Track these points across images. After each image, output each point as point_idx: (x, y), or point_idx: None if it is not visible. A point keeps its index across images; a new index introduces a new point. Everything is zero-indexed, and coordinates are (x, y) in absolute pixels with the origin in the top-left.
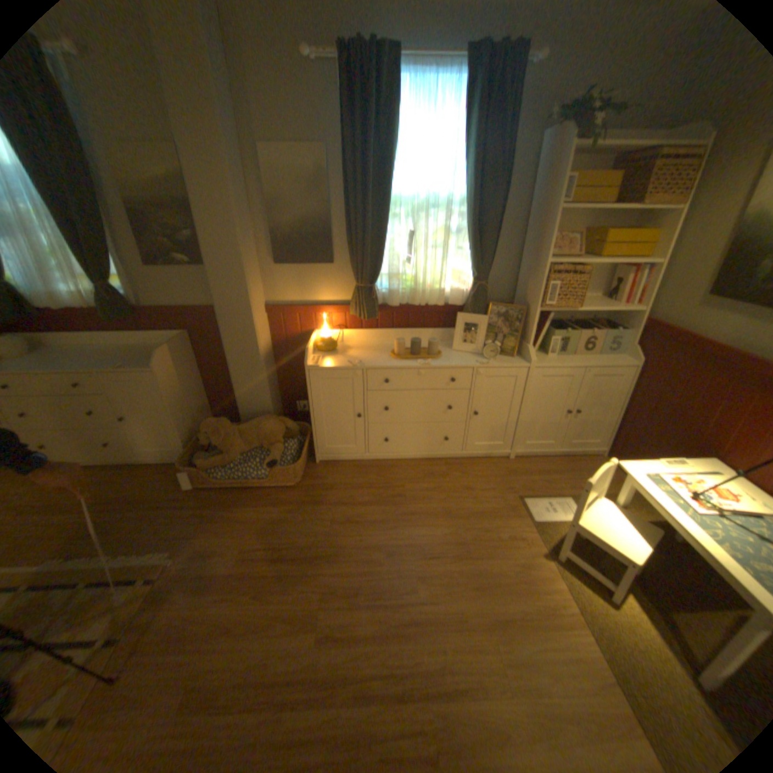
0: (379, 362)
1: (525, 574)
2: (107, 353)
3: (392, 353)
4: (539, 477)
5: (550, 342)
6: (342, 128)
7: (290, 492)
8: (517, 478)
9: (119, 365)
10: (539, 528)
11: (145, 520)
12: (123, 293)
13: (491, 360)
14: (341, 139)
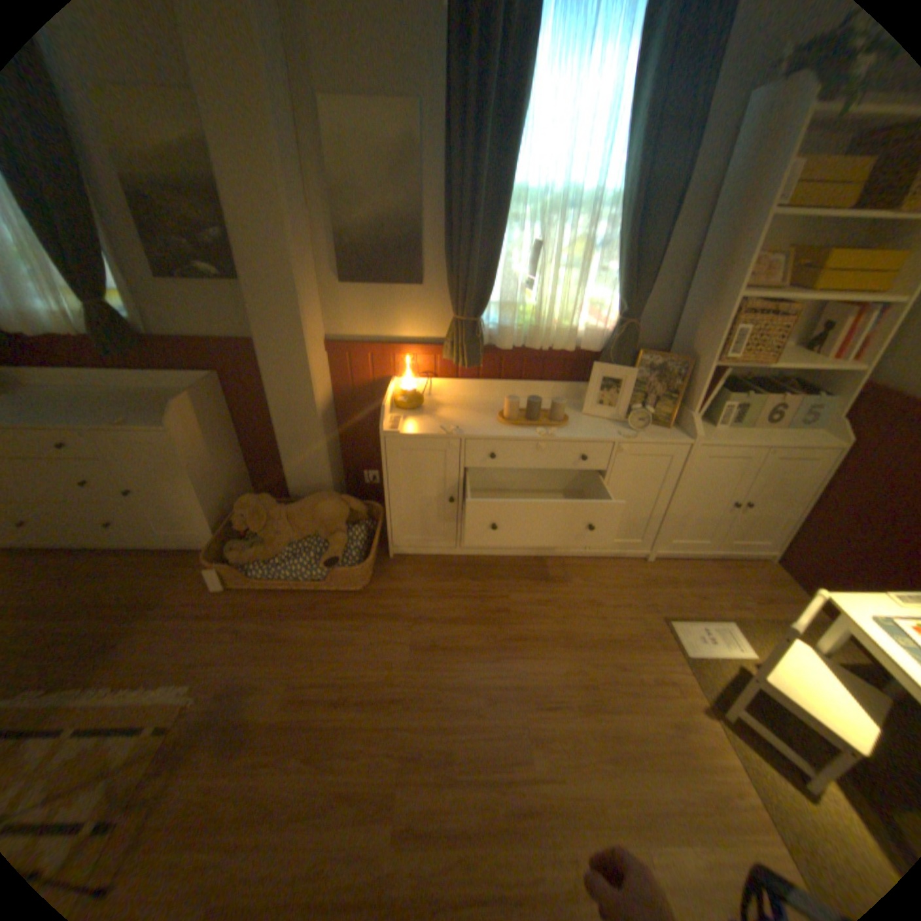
0: (484, 428)
1: (681, 738)
2: (107, 400)
3: (499, 414)
4: (688, 590)
5: (722, 408)
6: (448, 74)
7: (355, 599)
8: (660, 590)
9: (120, 420)
10: (695, 668)
11: (159, 633)
12: (128, 316)
13: (640, 432)
14: (446, 92)
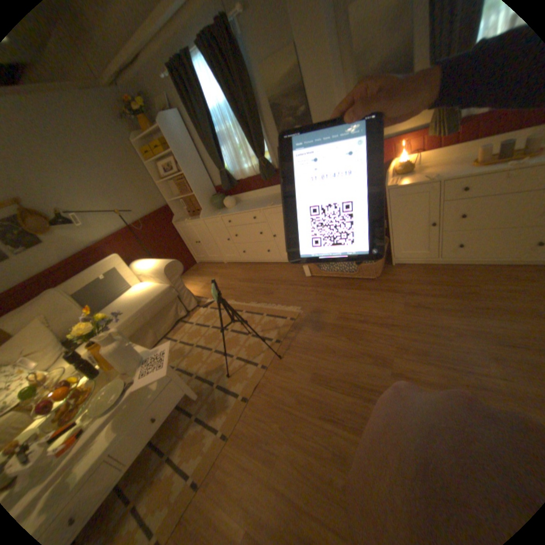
0: (459, 170)
1: None
2: (266, 198)
3: (475, 160)
4: None
5: None
6: None
7: (372, 281)
8: None
9: (272, 202)
10: None
11: (288, 288)
12: (271, 160)
13: None
14: None
